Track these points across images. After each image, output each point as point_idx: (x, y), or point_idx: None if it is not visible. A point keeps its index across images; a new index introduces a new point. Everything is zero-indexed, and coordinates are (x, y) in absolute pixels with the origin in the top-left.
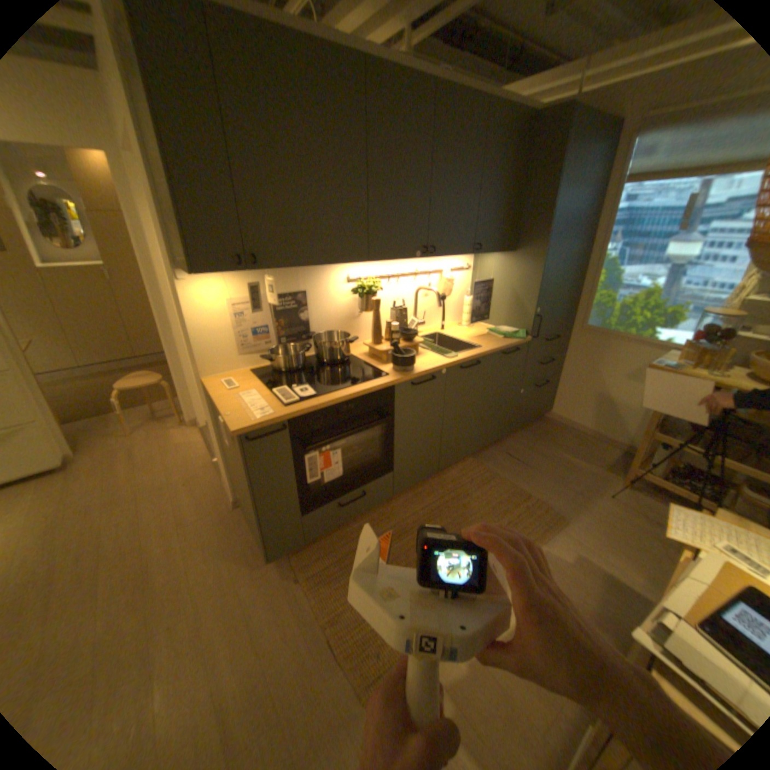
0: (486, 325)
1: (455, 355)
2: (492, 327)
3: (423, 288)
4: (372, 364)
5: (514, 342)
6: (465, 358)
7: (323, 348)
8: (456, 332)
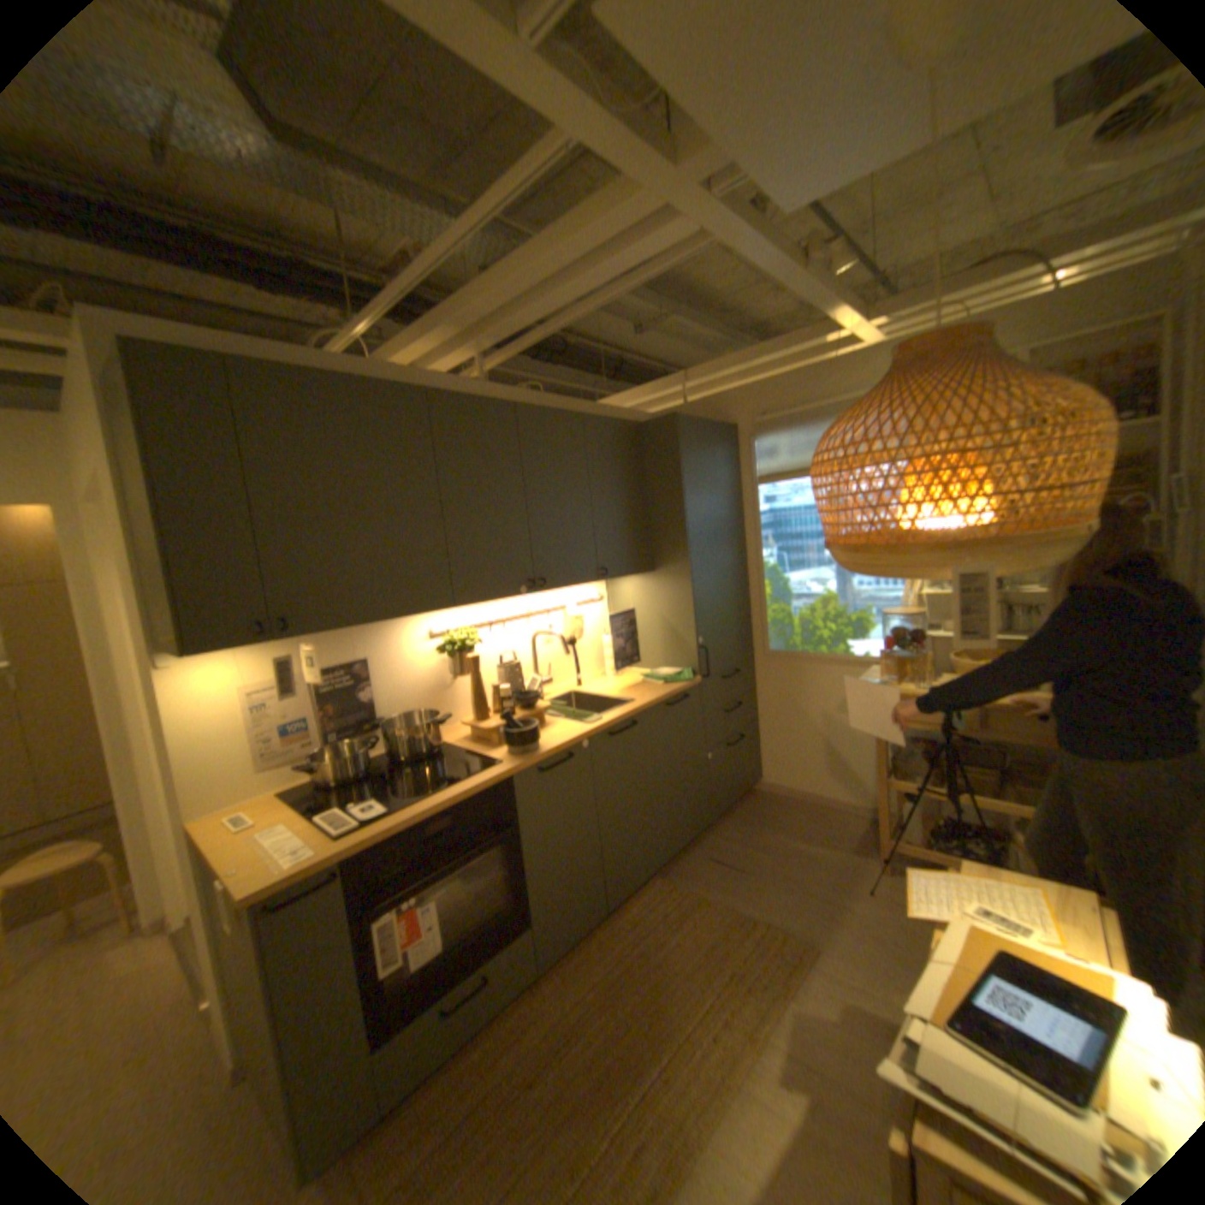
0: (641, 671)
1: (599, 718)
2: (649, 672)
3: (542, 633)
4: (478, 752)
5: (680, 688)
6: (614, 720)
7: (399, 740)
8: (599, 686)
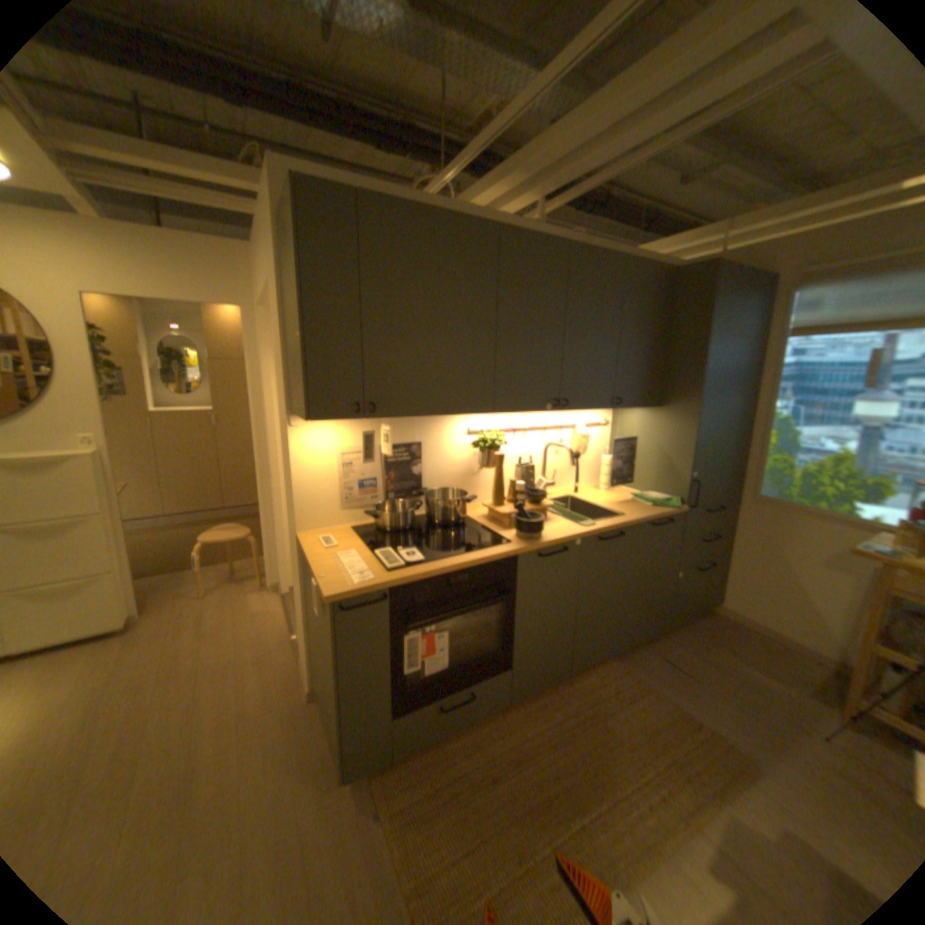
0: (630, 489)
1: (594, 523)
2: (639, 493)
3: (554, 444)
4: (492, 529)
5: (667, 512)
6: (606, 528)
7: (437, 507)
8: (593, 496)
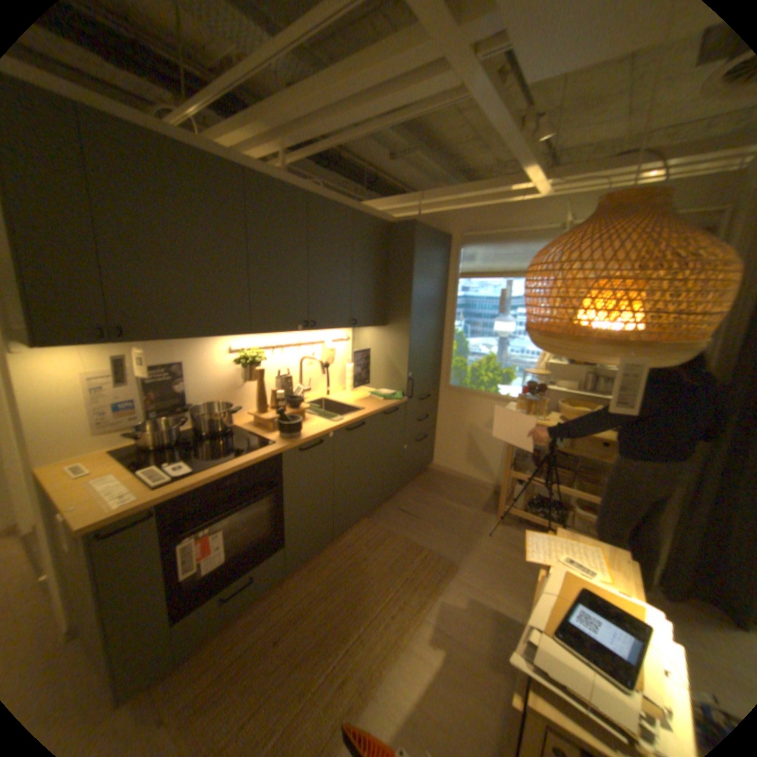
0: (369, 389)
1: (342, 418)
2: (374, 391)
3: (308, 358)
4: (259, 433)
5: (394, 403)
6: (351, 420)
7: (204, 421)
8: (342, 396)
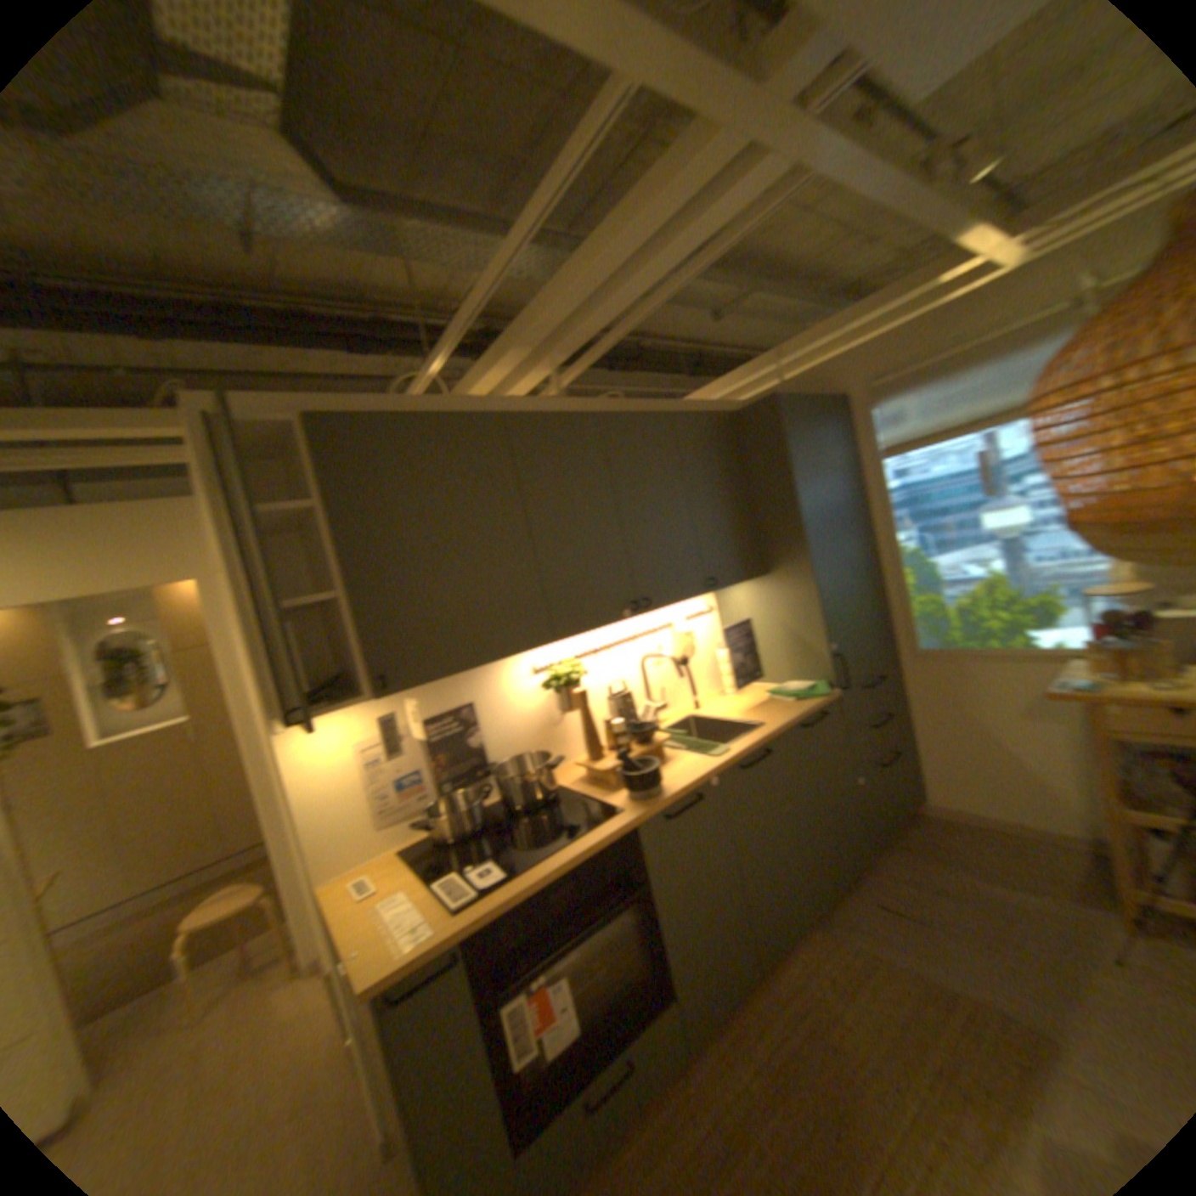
0: (766, 684)
1: (729, 748)
2: (776, 687)
3: (652, 655)
4: (597, 796)
5: (817, 704)
6: (746, 749)
7: (514, 787)
8: (721, 707)
